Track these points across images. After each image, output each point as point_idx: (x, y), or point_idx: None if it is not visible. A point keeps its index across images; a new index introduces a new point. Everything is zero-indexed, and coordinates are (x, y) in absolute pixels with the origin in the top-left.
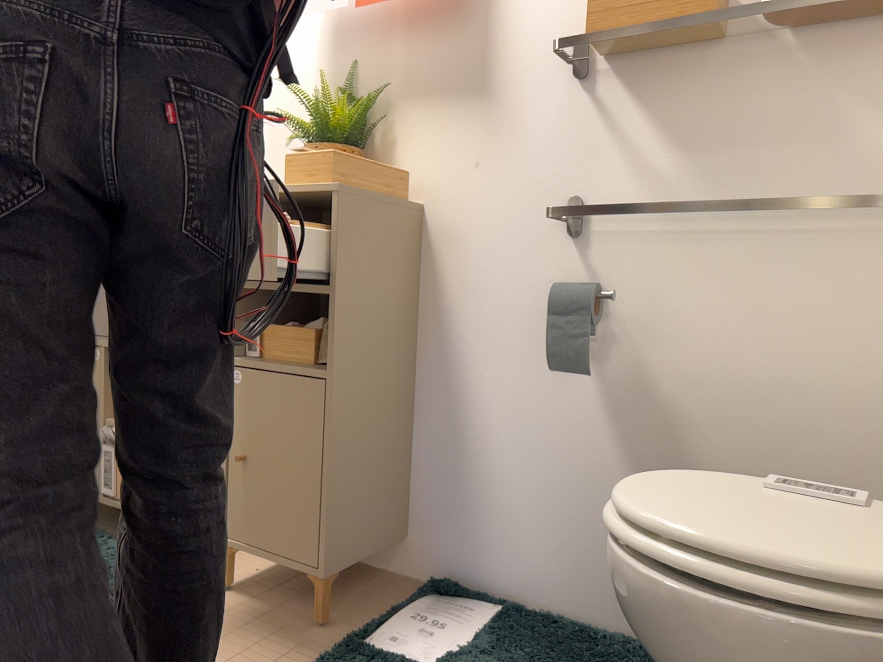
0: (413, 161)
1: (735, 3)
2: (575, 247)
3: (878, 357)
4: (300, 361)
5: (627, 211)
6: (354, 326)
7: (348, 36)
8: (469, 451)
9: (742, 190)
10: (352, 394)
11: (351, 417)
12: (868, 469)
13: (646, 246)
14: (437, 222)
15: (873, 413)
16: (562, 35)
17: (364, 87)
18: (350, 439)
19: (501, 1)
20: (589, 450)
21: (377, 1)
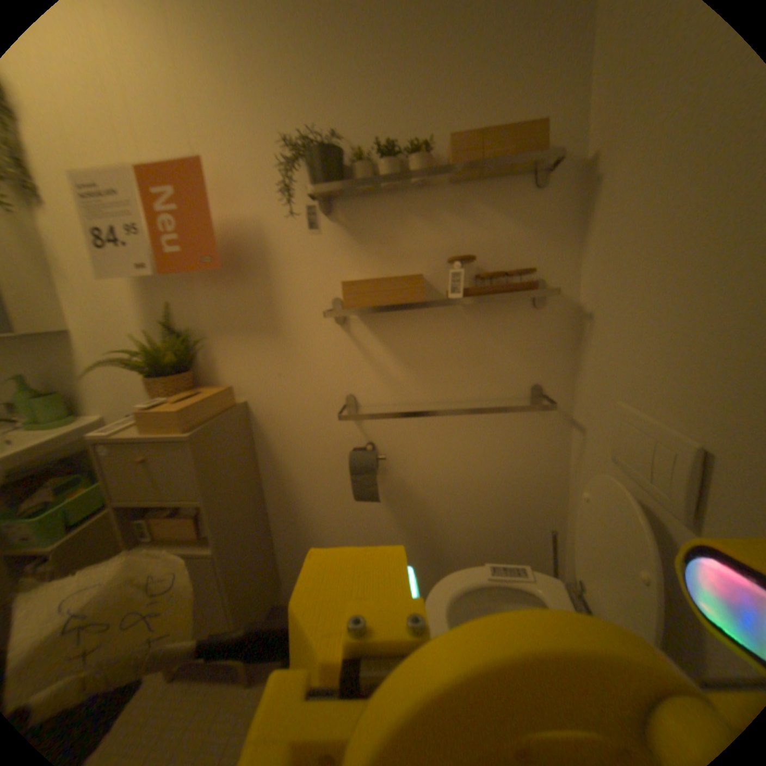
0: (231, 372)
1: (433, 279)
2: (356, 423)
3: (521, 467)
4: (184, 542)
5: (391, 416)
6: (221, 515)
7: (152, 279)
8: (311, 539)
9: (448, 387)
10: (231, 556)
11: (234, 568)
12: (521, 517)
13: (399, 420)
14: (259, 411)
15: (521, 492)
16: (324, 290)
17: (177, 319)
18: (237, 581)
19: (275, 262)
20: (383, 529)
21: (174, 266)
